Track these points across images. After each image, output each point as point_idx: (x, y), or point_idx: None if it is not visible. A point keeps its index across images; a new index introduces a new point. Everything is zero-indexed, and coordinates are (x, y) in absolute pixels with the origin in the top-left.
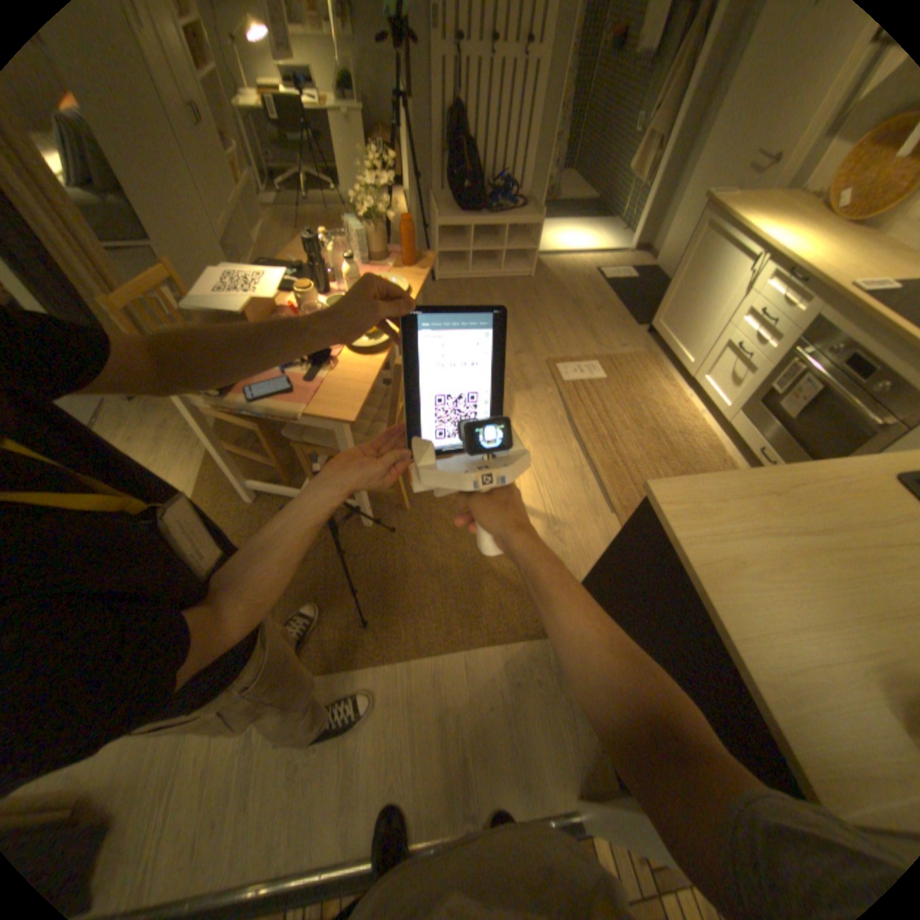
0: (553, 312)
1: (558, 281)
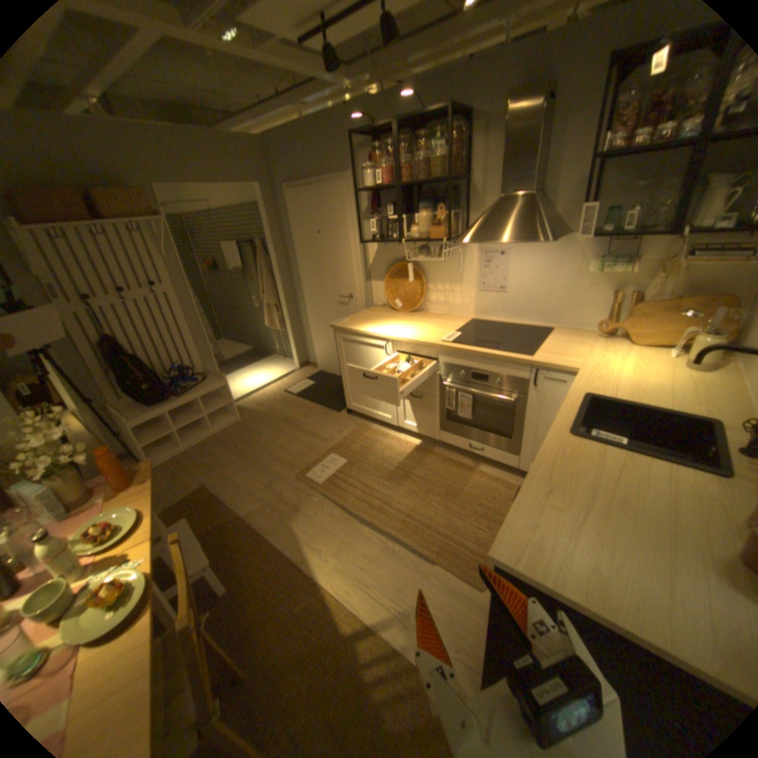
0: (275, 436)
1: (262, 412)
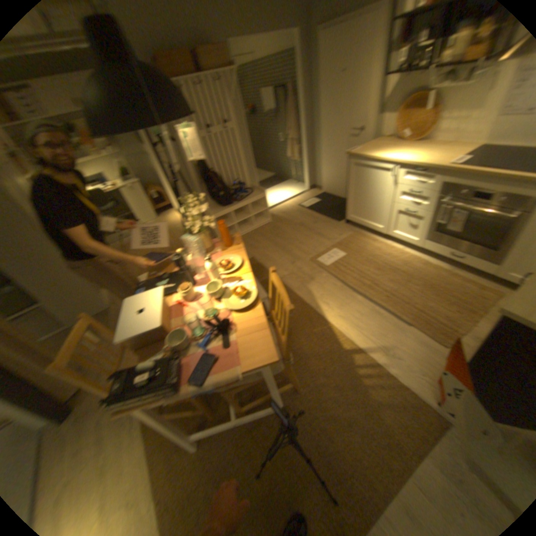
0: (295, 233)
1: (286, 217)
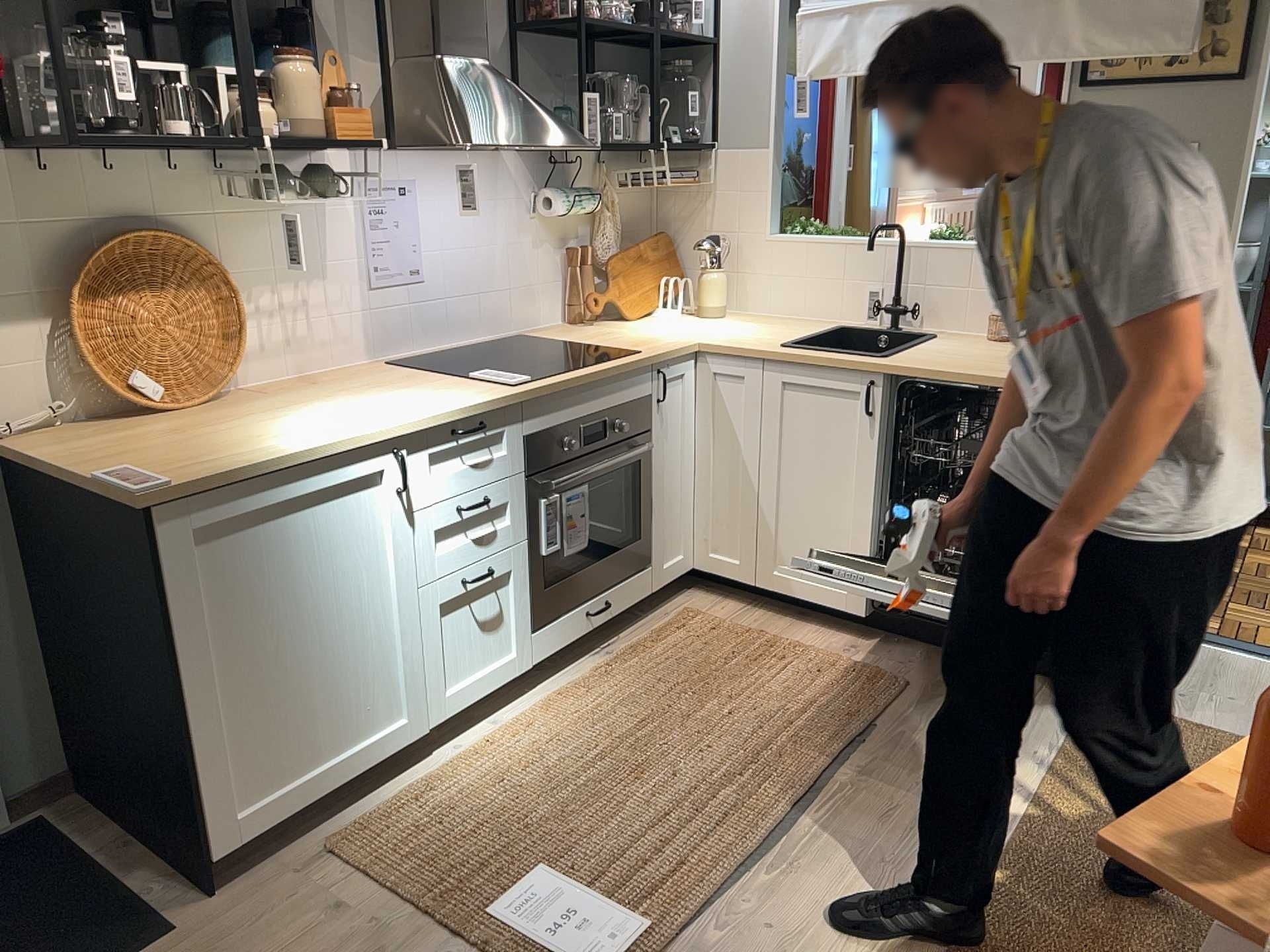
0: None
1: None
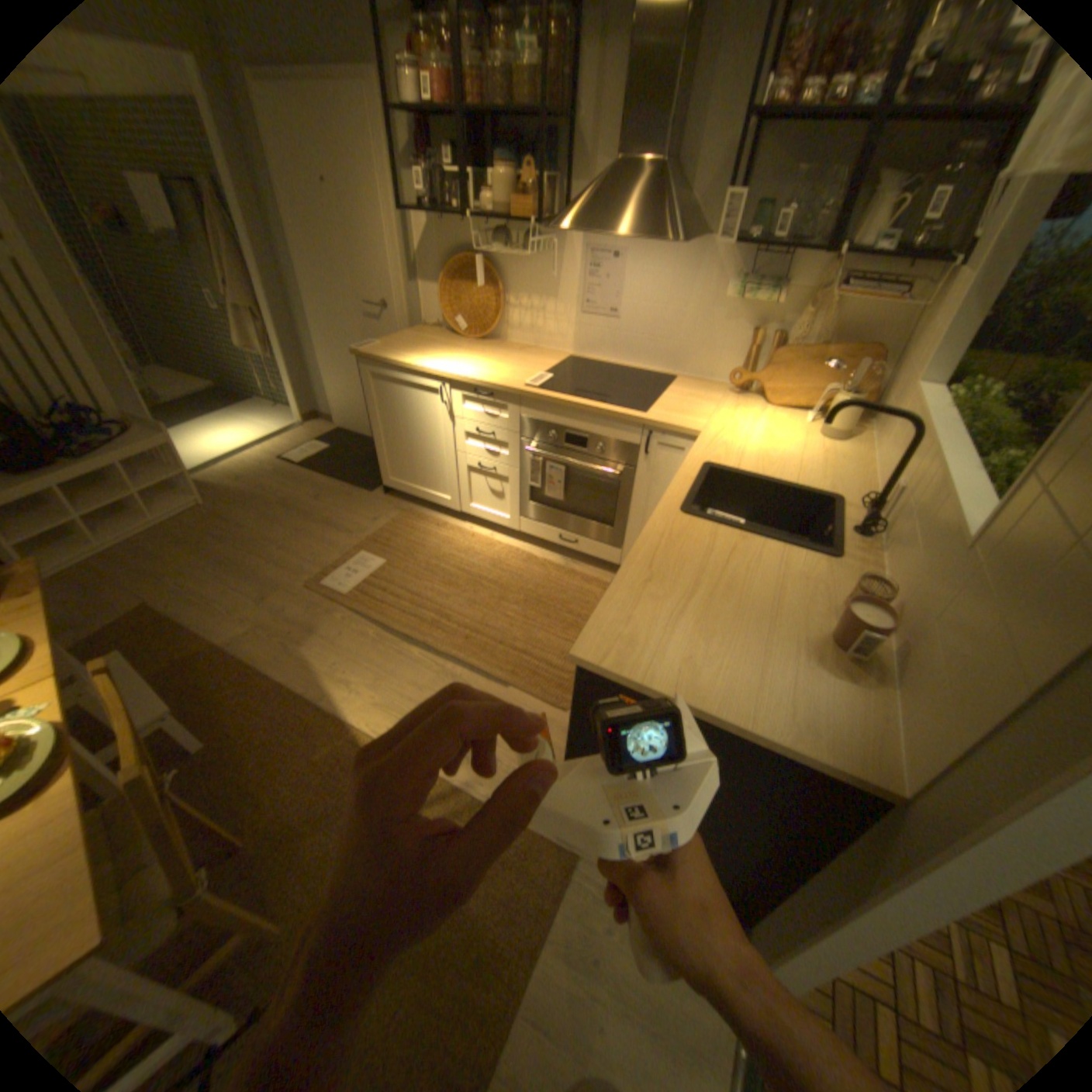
0: (266, 527)
1: (241, 491)
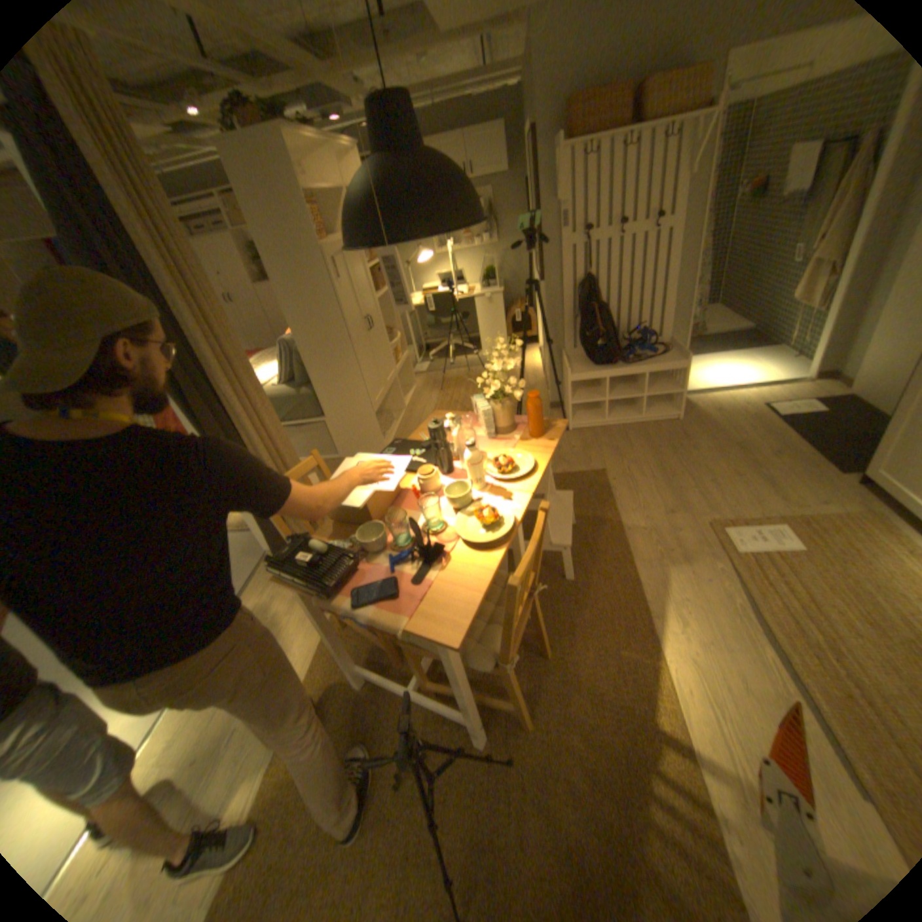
0: (713, 459)
1: (714, 421)
